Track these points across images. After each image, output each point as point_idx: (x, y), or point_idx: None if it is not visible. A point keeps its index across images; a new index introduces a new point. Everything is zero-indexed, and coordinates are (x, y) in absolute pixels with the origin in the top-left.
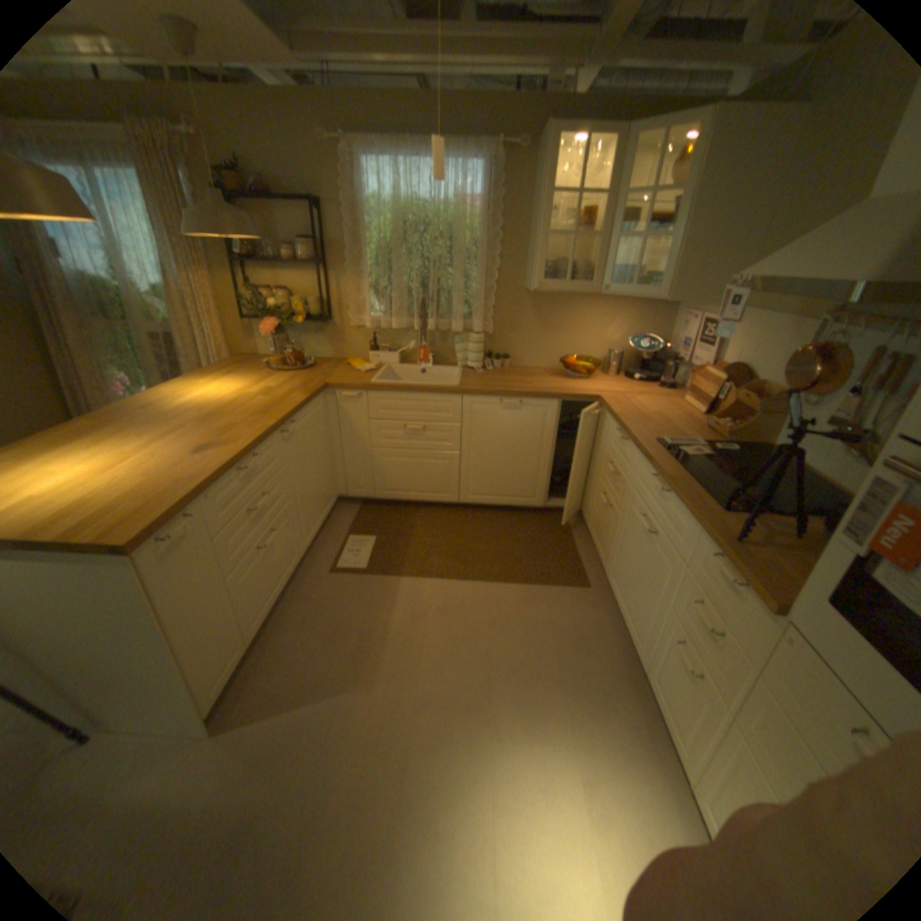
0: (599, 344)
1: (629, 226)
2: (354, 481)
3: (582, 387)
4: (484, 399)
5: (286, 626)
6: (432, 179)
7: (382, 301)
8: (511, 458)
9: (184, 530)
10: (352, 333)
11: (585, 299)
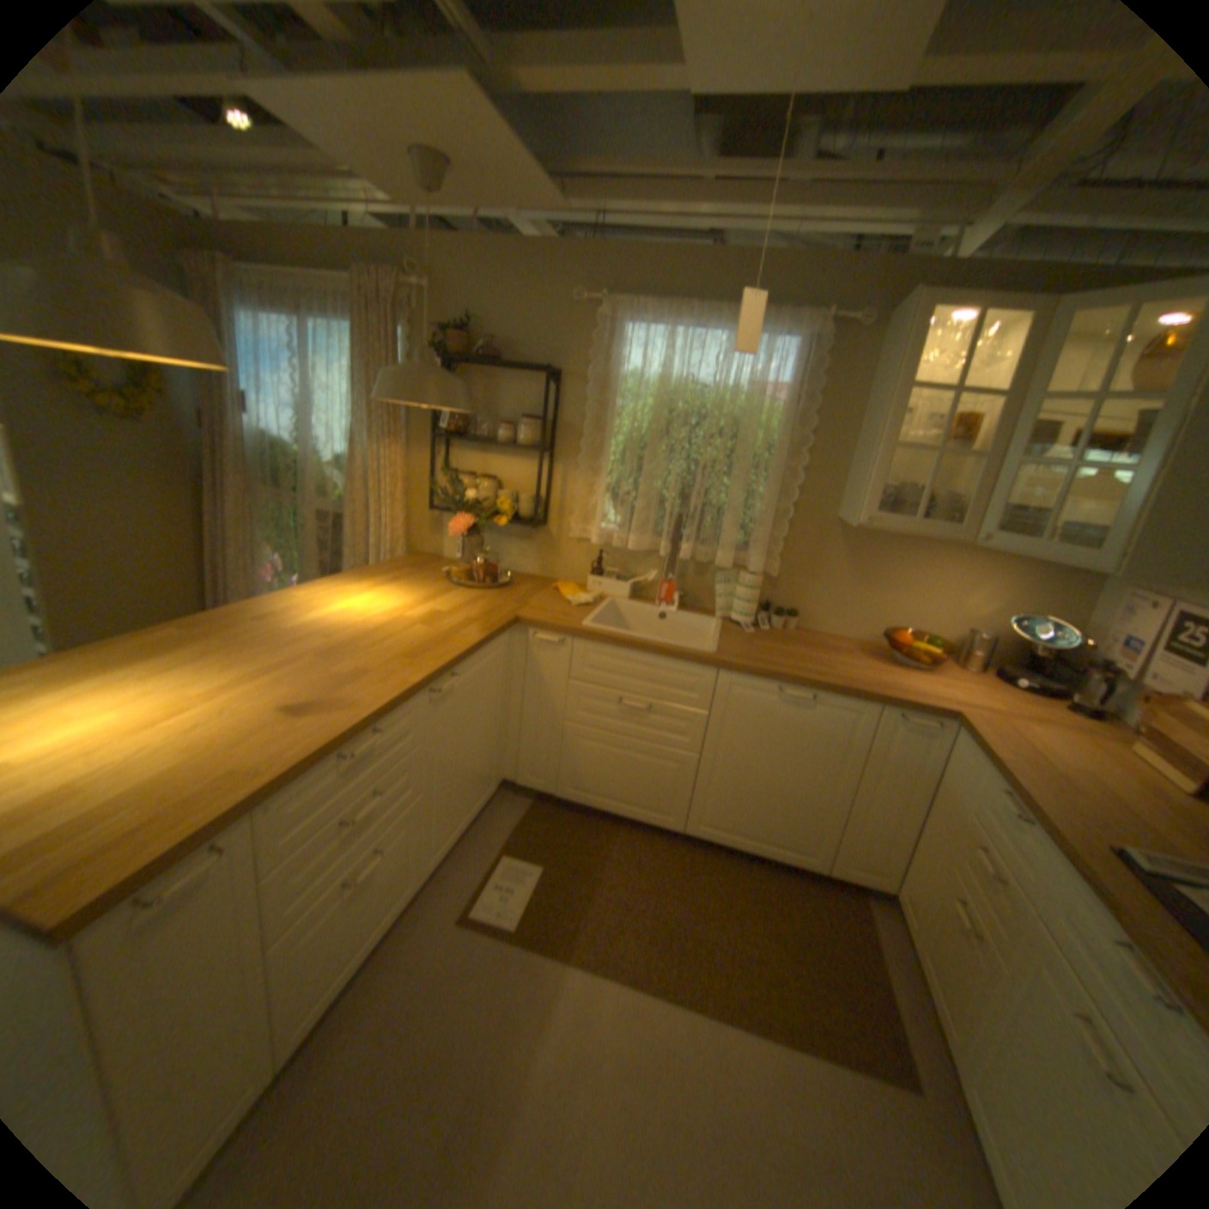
0: (953, 617)
1: (1038, 447)
2: (528, 766)
3: (924, 688)
4: (752, 681)
5: (358, 1027)
6: (720, 358)
7: (619, 510)
8: (784, 783)
9: (202, 877)
10: (569, 547)
11: (936, 545)
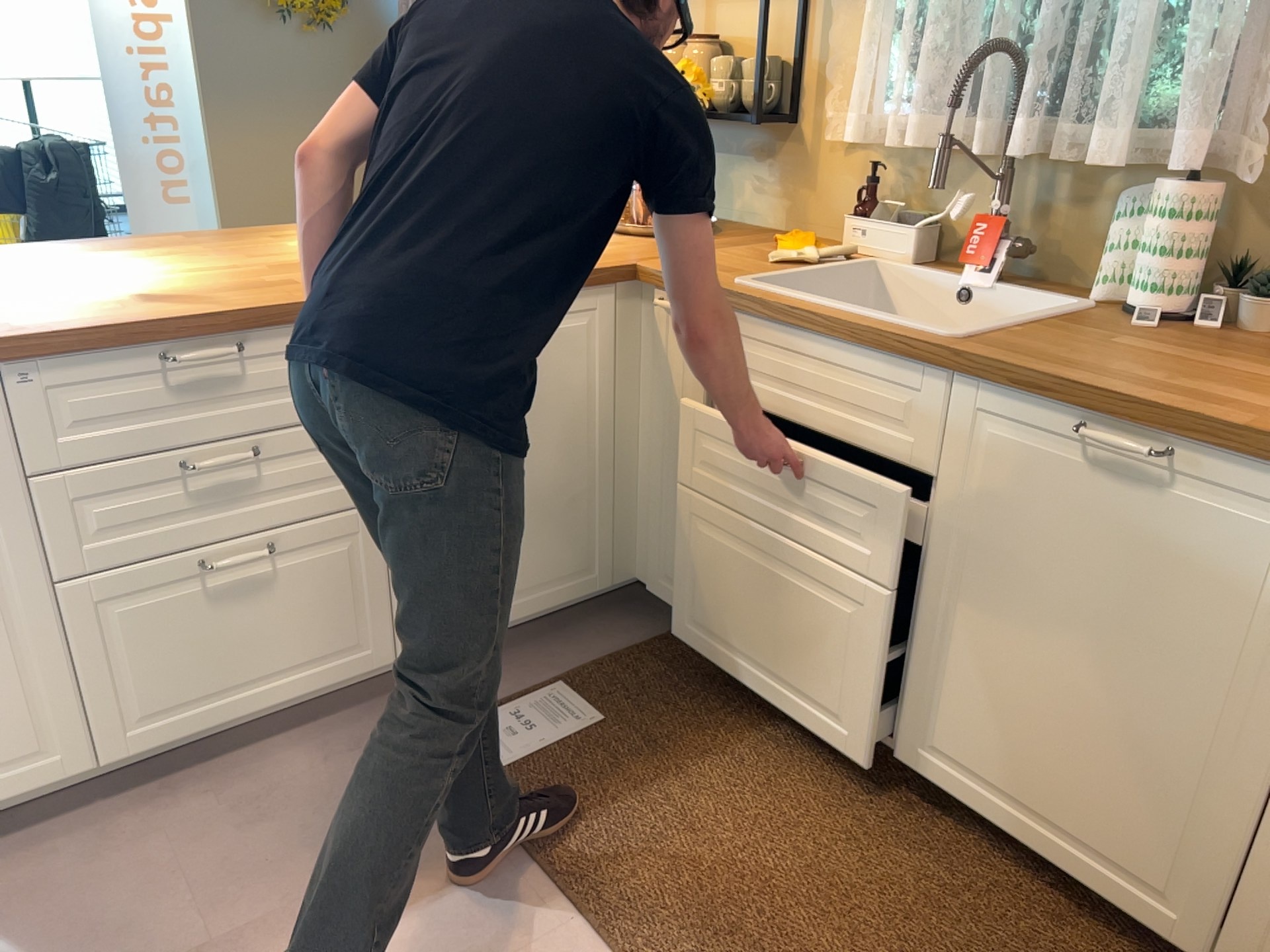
0: None
1: None
2: (660, 553)
3: None
4: (1021, 404)
5: (234, 781)
6: None
7: (902, 63)
8: (1094, 680)
9: None
10: (831, 164)
11: None
